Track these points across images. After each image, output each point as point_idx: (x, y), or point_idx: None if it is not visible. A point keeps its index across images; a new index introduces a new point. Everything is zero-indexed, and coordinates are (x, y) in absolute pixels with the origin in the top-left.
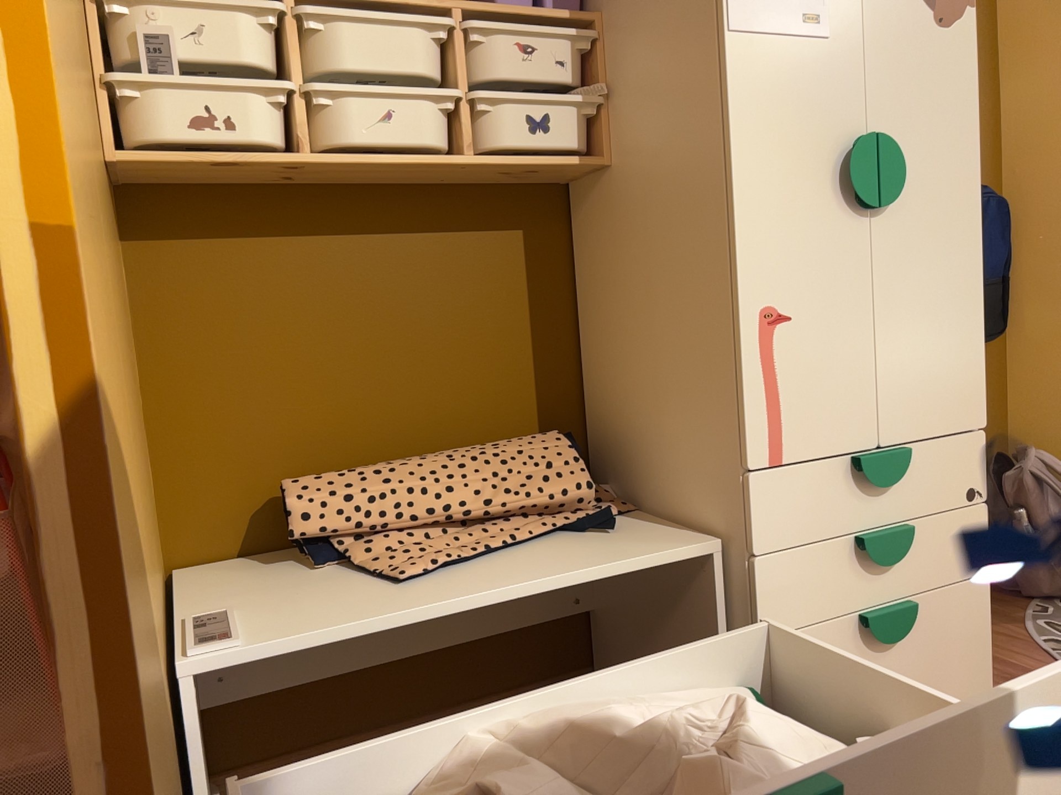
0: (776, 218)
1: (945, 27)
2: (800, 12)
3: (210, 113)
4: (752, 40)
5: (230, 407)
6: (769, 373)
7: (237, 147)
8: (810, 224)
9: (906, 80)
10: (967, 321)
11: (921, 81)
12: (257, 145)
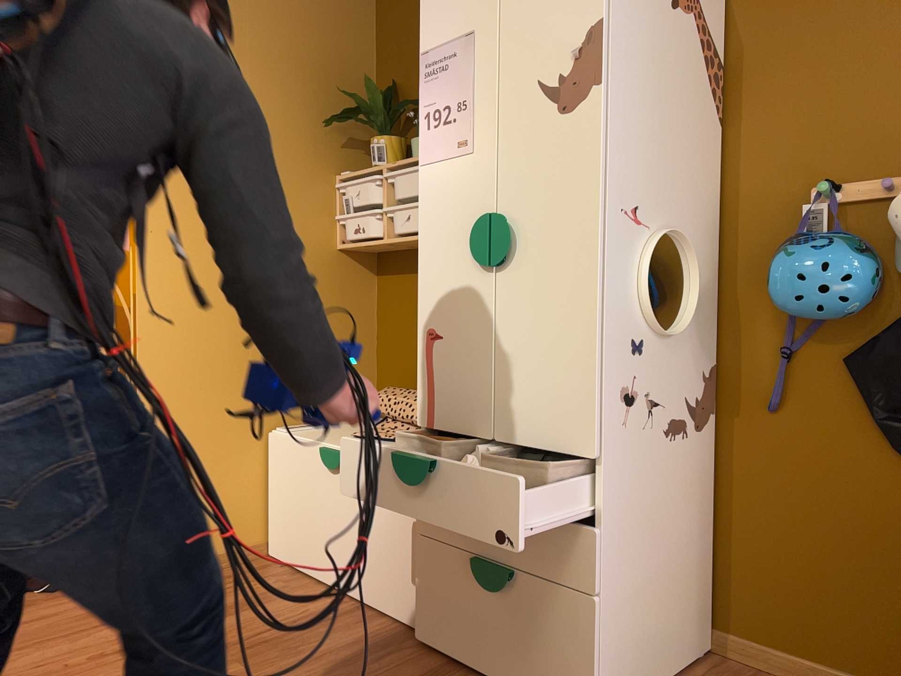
0: (436, 273)
1: (567, 113)
2: (455, 142)
3: (361, 224)
4: (429, 167)
5: (395, 351)
6: (427, 369)
7: (366, 238)
8: (455, 276)
9: (530, 165)
10: (578, 359)
11: (543, 163)
12: (374, 236)
